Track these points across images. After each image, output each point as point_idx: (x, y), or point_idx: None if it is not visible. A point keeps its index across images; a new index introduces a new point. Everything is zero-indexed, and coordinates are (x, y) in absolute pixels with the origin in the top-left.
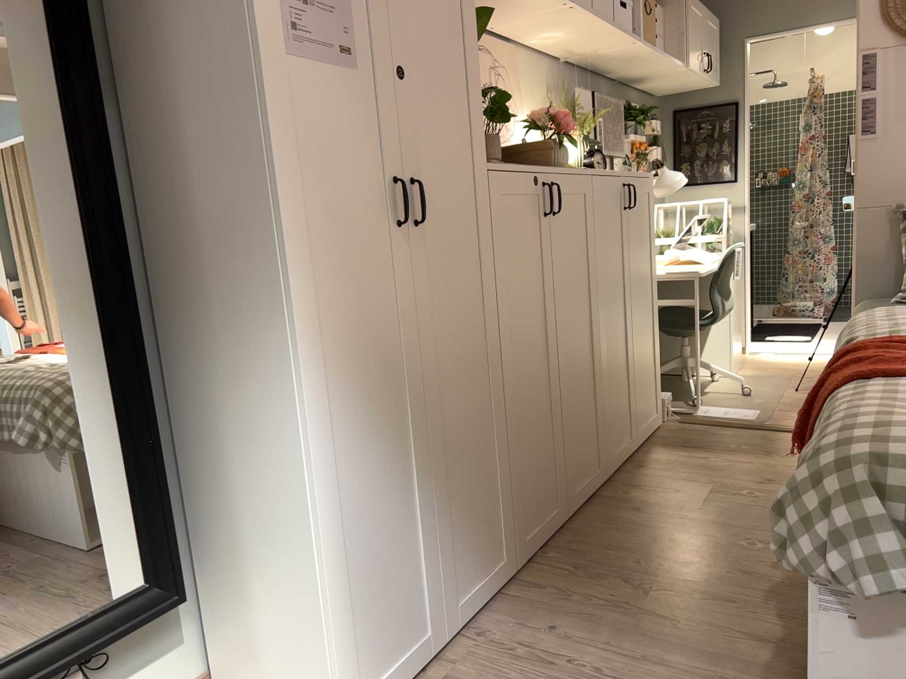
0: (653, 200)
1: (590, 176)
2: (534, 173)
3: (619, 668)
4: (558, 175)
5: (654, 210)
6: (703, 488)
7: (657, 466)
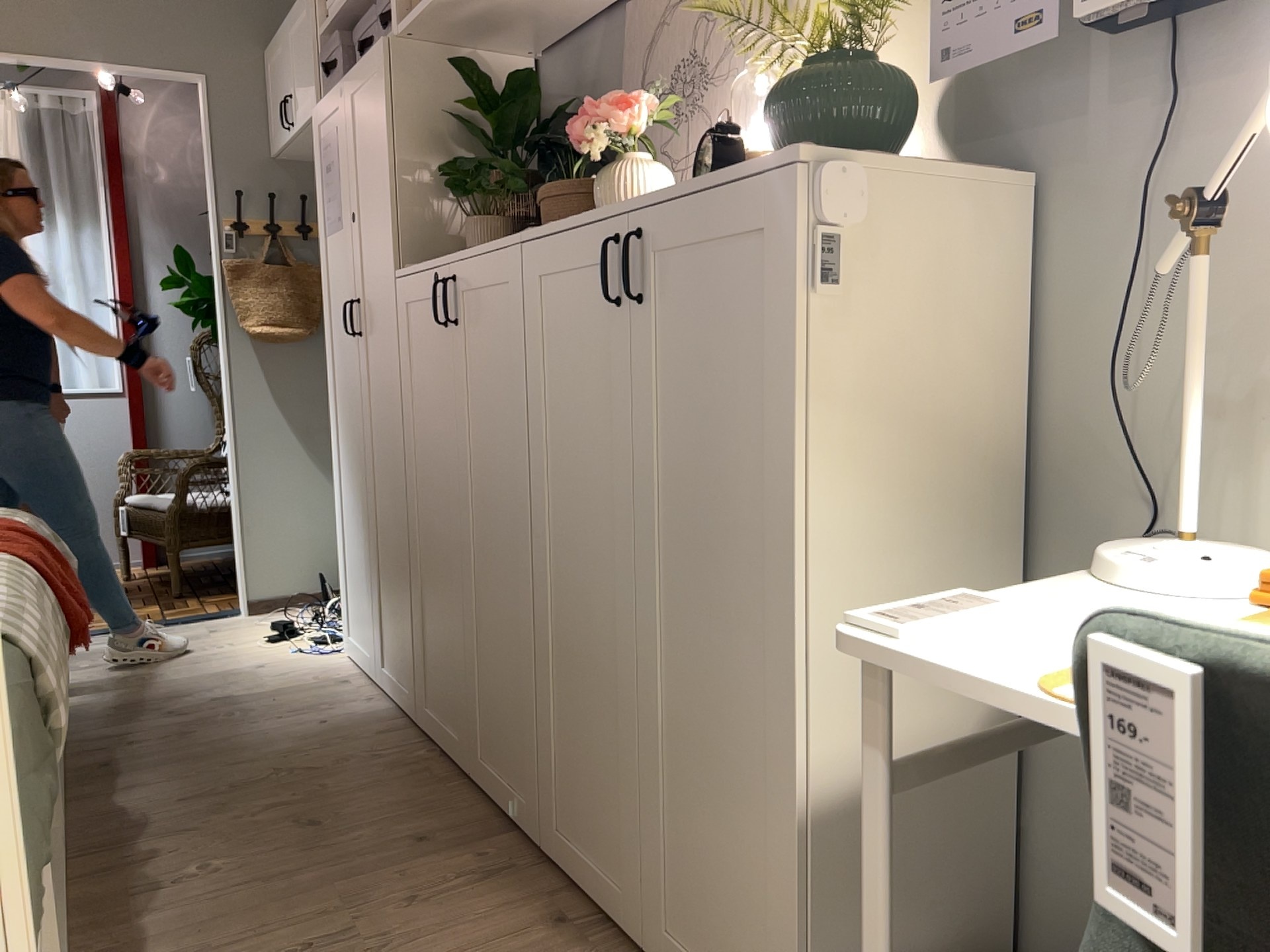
0: (796, 257)
1: (514, 248)
2: (433, 271)
3: (241, 733)
4: (460, 263)
5: (796, 301)
6: (379, 942)
7: (532, 947)
